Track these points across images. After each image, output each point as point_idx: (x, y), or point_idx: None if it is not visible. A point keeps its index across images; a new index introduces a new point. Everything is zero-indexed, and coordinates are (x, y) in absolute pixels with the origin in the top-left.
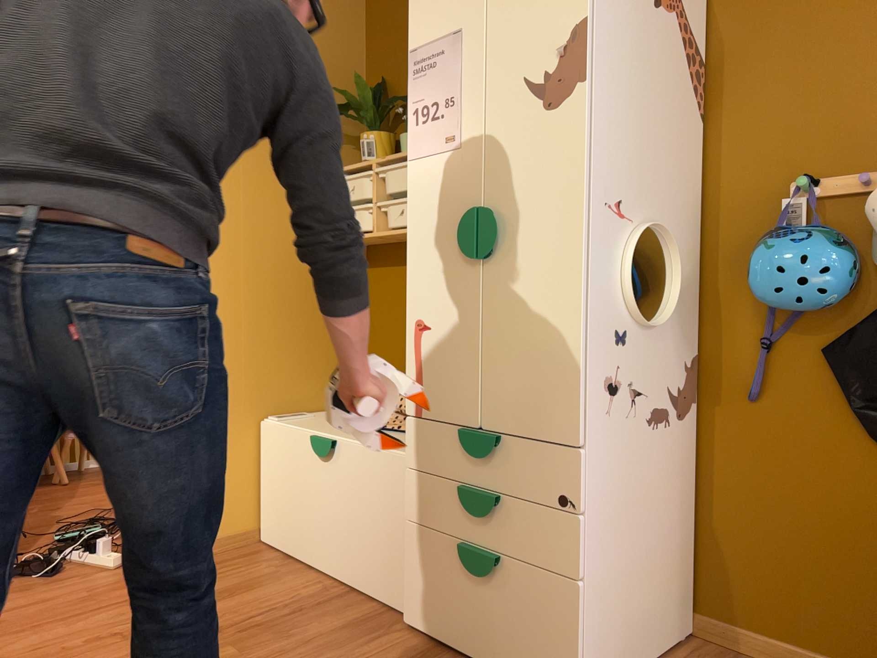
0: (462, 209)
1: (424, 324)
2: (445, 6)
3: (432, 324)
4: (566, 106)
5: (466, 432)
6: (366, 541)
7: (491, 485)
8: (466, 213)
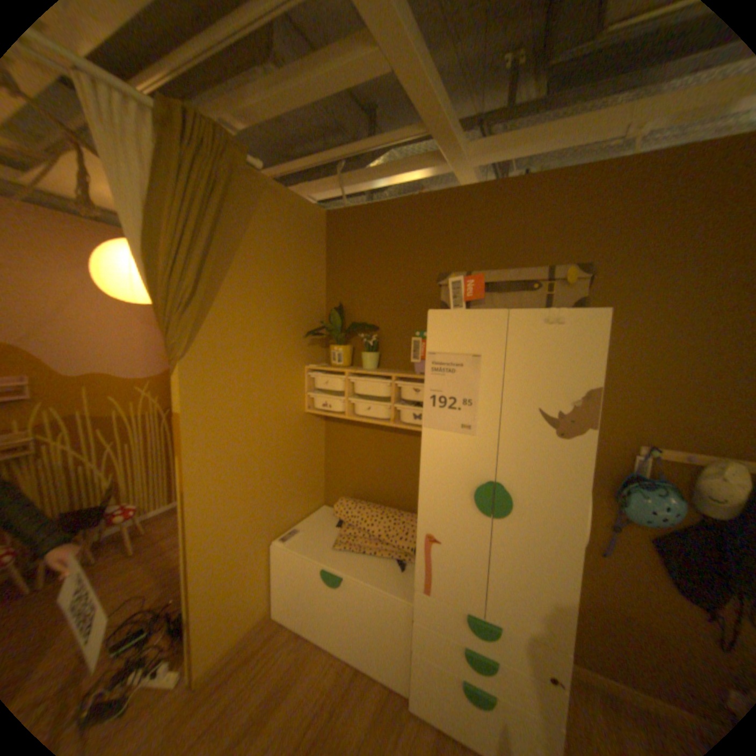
0: (475, 478)
1: (435, 540)
2: (464, 332)
3: (442, 542)
4: (578, 441)
5: (474, 622)
6: (369, 646)
7: (491, 655)
8: (484, 487)
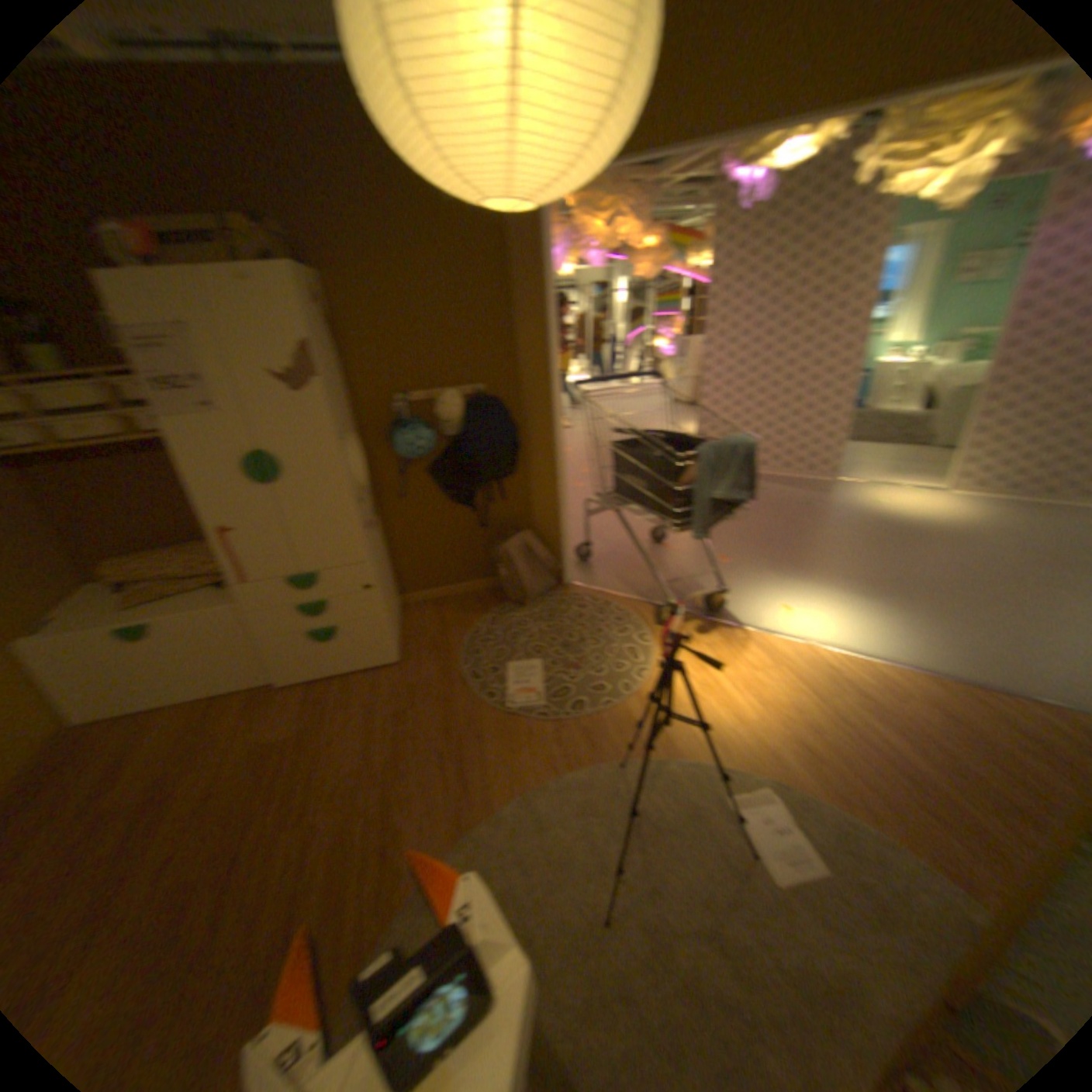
0: (231, 456)
1: (220, 531)
2: (145, 298)
3: (229, 530)
4: (302, 393)
5: (287, 581)
6: (207, 670)
7: (313, 600)
8: (241, 460)
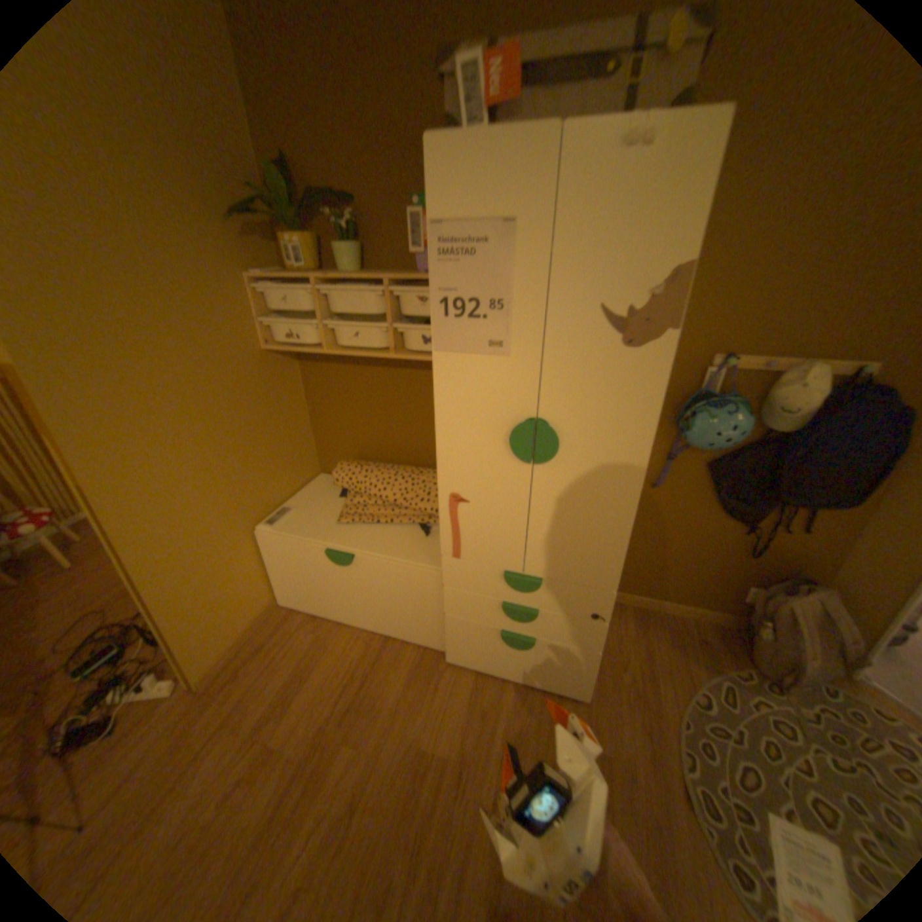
0: (510, 416)
1: (461, 498)
2: (488, 173)
3: (471, 500)
4: (650, 349)
5: (511, 577)
6: (397, 614)
7: (530, 604)
8: (521, 426)
